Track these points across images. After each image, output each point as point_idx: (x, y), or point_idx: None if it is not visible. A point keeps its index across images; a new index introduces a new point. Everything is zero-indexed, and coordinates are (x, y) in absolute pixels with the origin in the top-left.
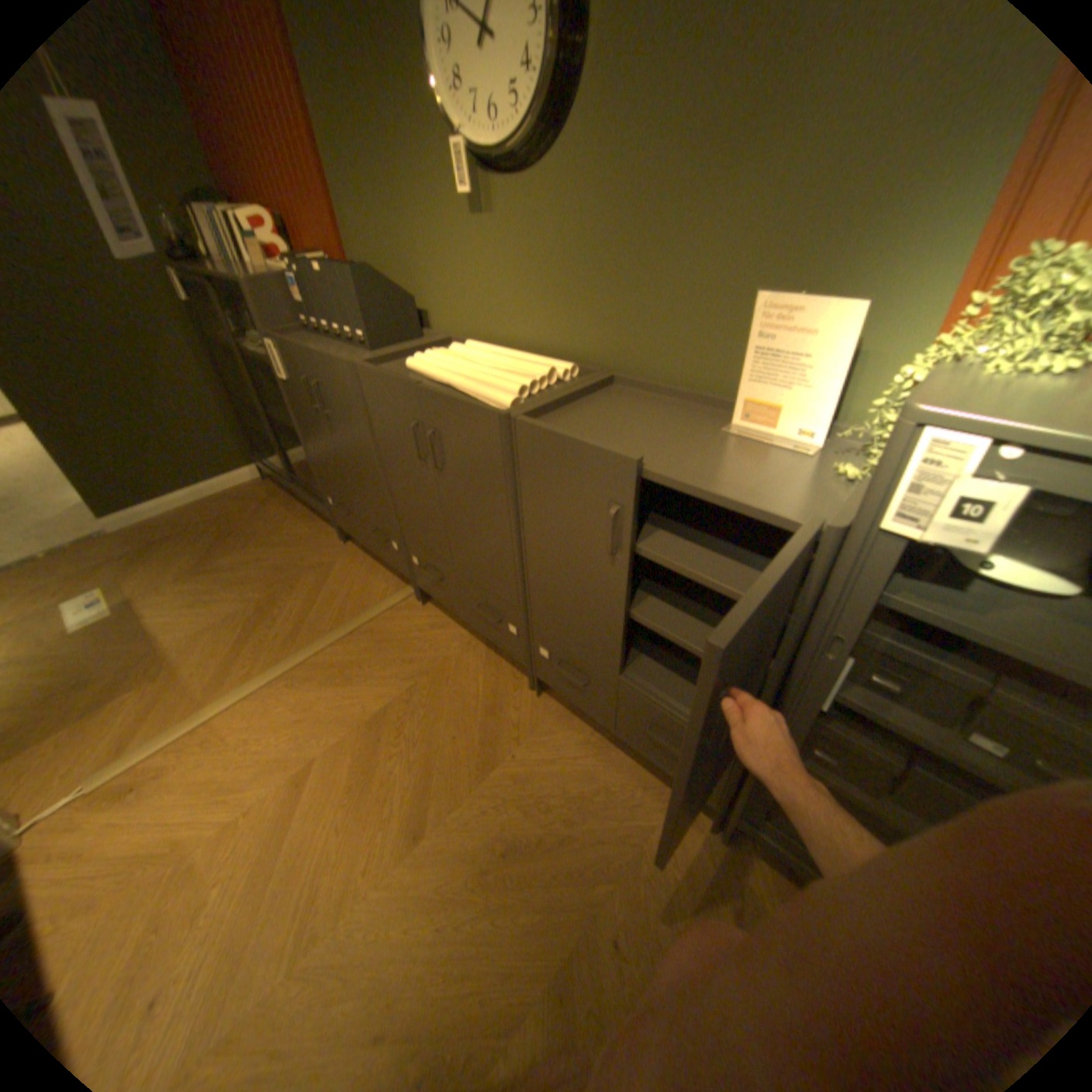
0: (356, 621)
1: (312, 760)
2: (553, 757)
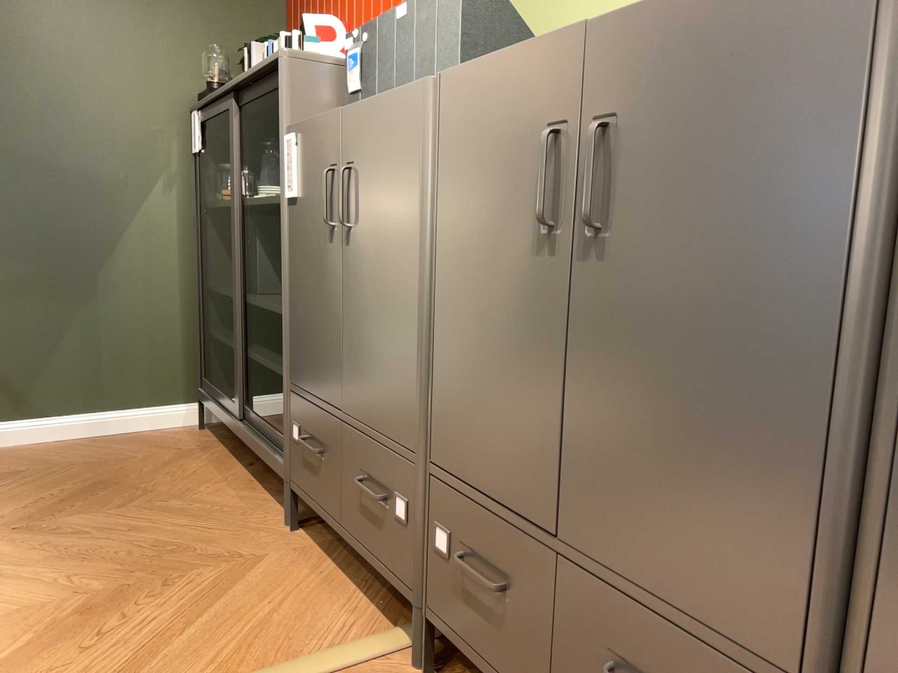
0: None
1: None
2: None
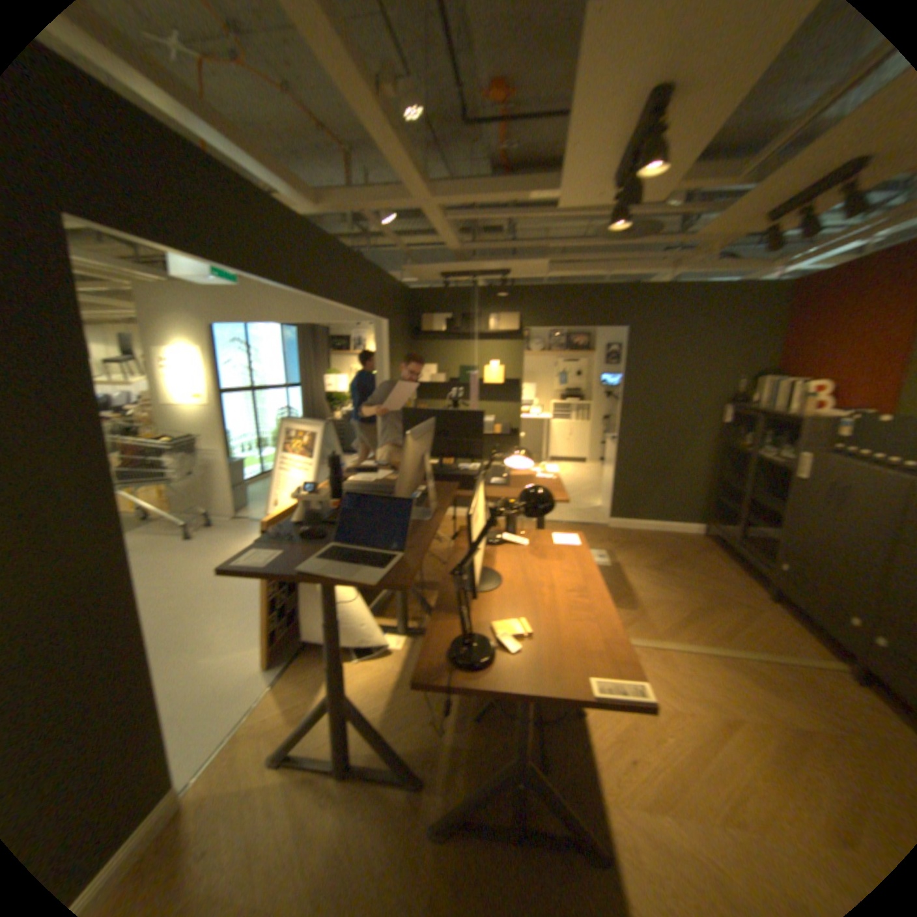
0: (786, 659)
1: (743, 722)
2: None
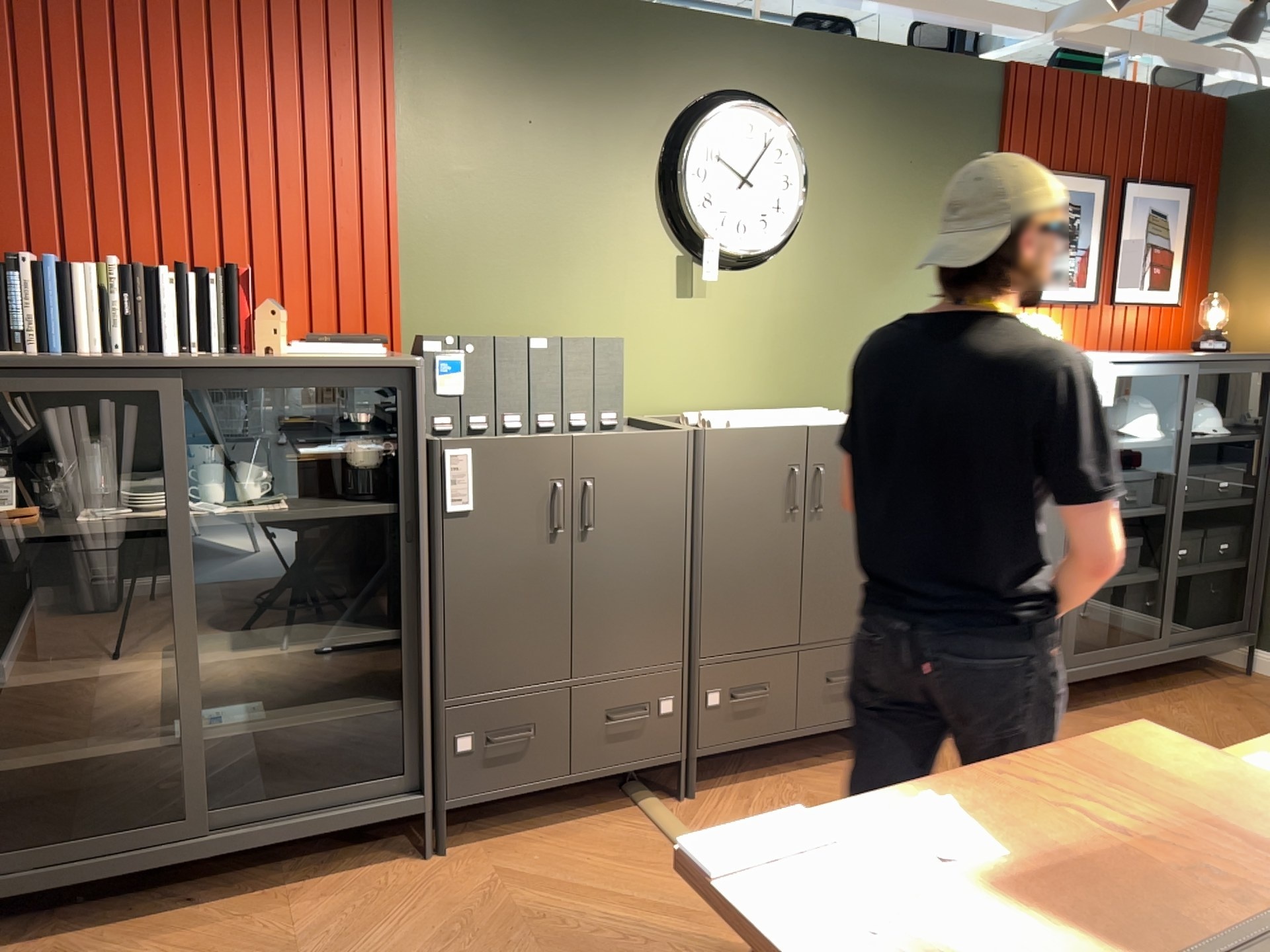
0: None
1: None
2: None
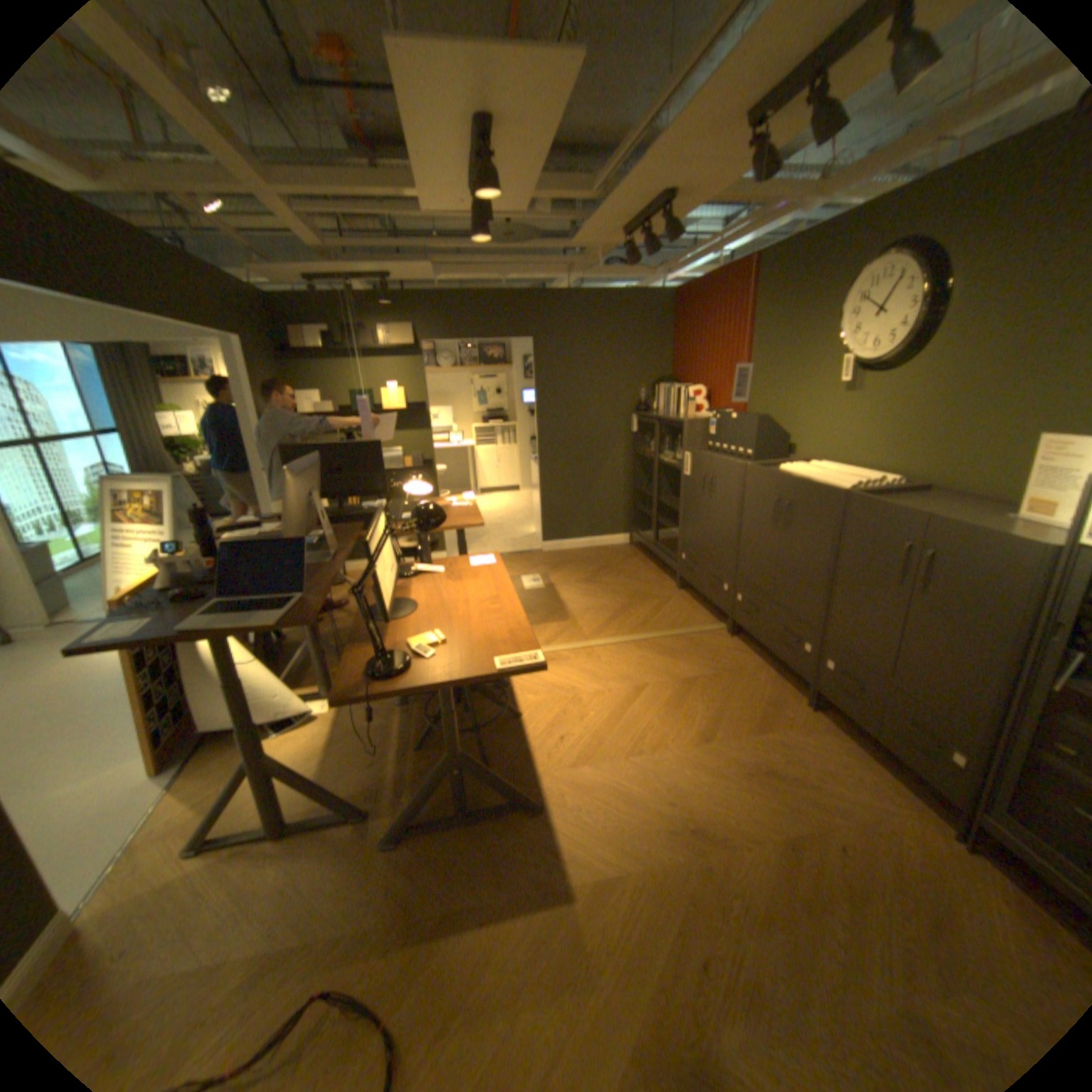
0: (683, 630)
1: (648, 684)
2: (819, 746)
